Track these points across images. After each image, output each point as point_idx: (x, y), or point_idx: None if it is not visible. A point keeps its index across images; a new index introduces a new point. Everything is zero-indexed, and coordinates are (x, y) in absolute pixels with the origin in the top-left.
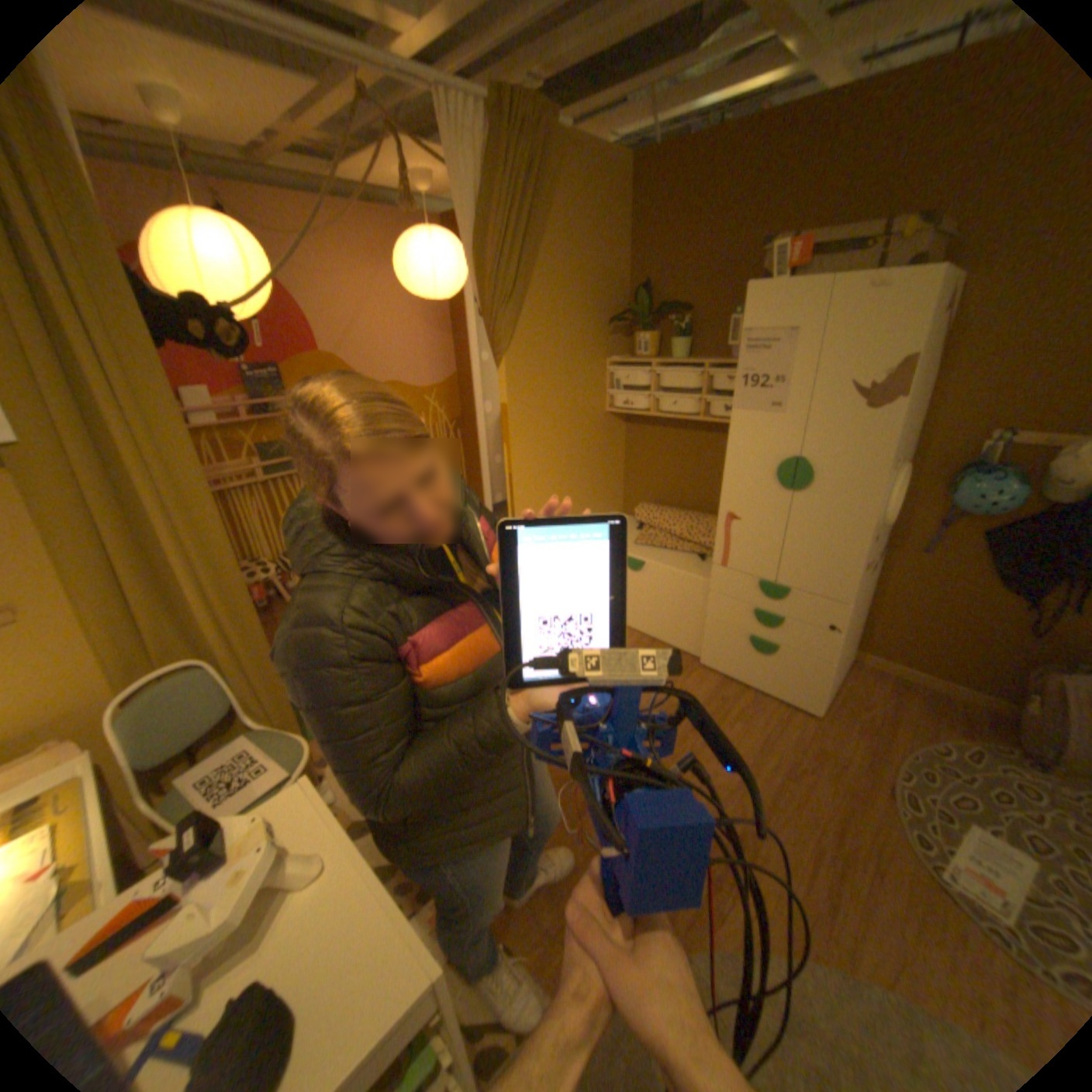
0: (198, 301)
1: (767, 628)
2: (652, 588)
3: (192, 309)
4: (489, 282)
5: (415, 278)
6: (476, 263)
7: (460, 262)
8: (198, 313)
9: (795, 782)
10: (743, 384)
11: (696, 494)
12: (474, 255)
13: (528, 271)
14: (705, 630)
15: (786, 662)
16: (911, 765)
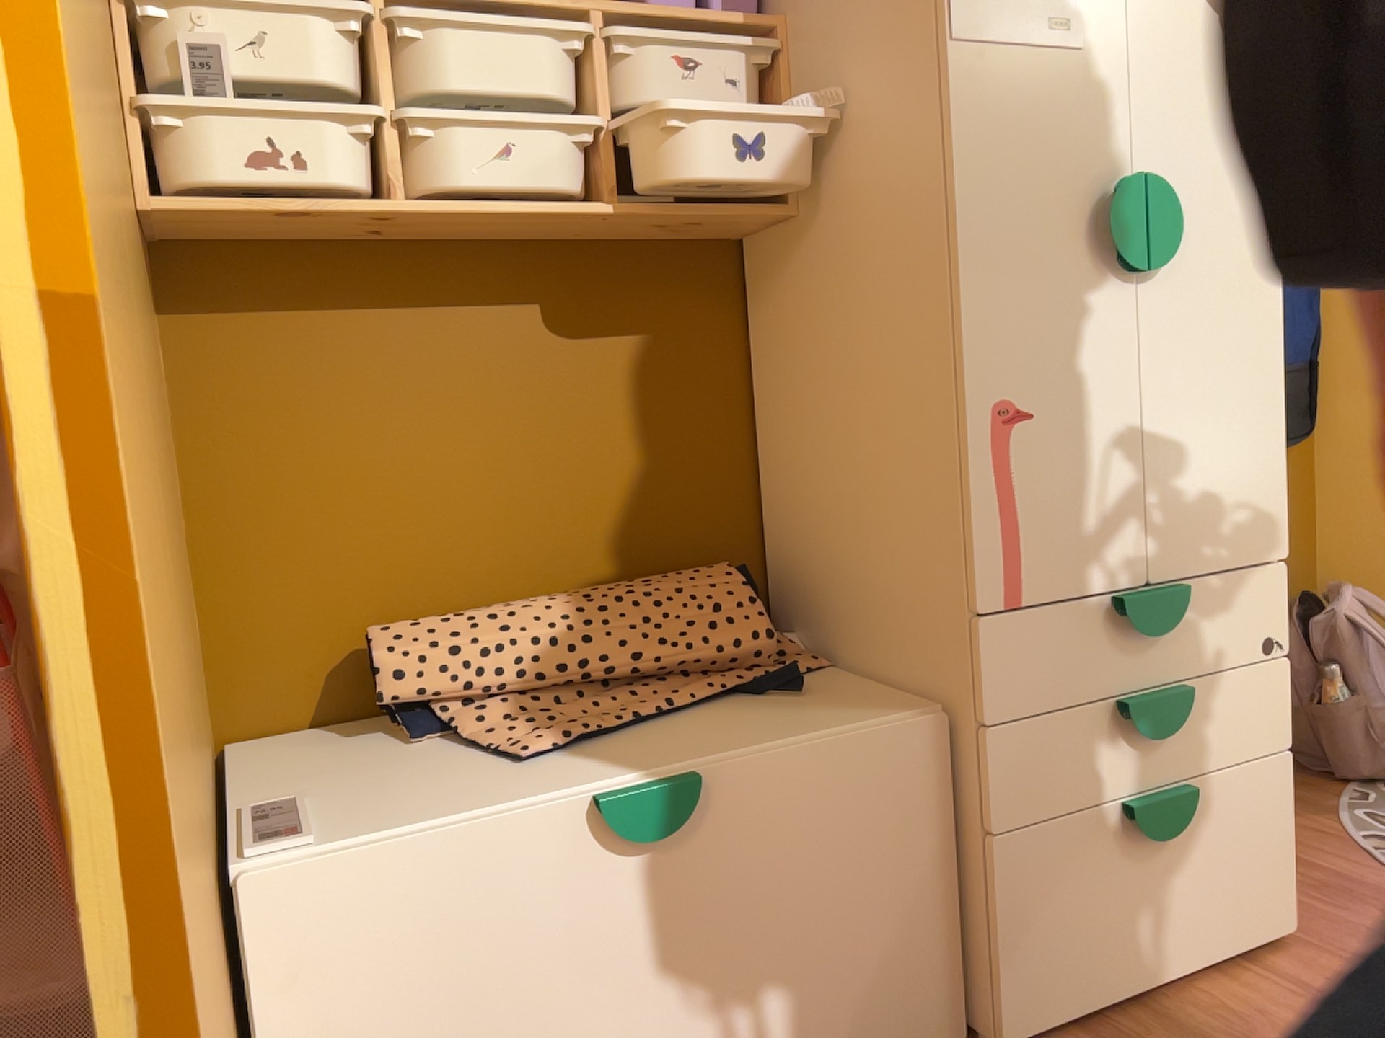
0: None
1: (1157, 747)
2: (744, 880)
3: None
4: None
5: None
6: None
7: None
8: None
9: None
10: None
11: (553, 532)
12: None
13: None
14: (999, 897)
15: (1208, 826)
16: None
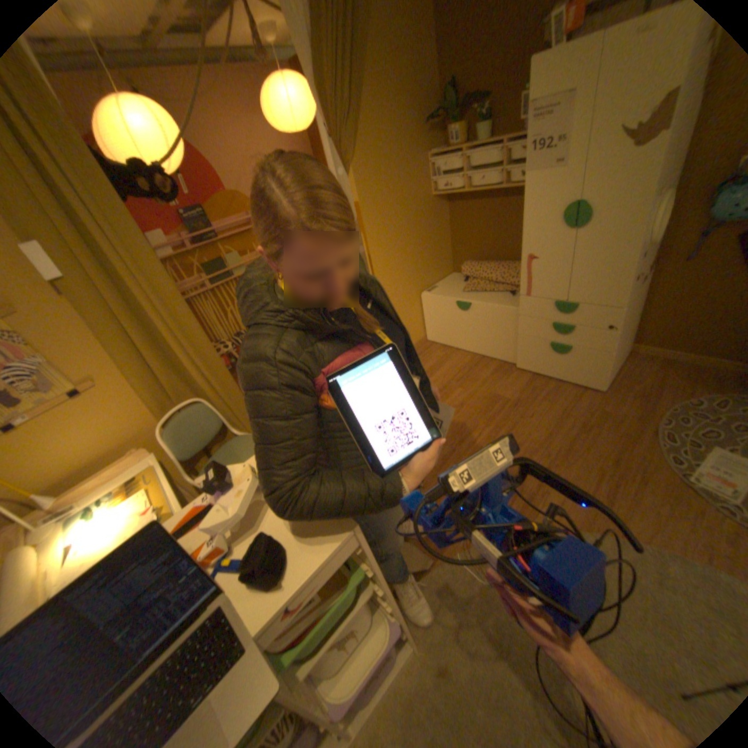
0: (140, 164)
1: (561, 334)
2: (477, 320)
3: (137, 171)
4: (330, 105)
5: (278, 117)
6: (318, 92)
7: (308, 96)
8: (142, 174)
9: (584, 432)
10: (532, 148)
11: (505, 247)
12: (316, 85)
13: (357, 90)
14: (517, 343)
15: (576, 356)
16: (669, 413)
